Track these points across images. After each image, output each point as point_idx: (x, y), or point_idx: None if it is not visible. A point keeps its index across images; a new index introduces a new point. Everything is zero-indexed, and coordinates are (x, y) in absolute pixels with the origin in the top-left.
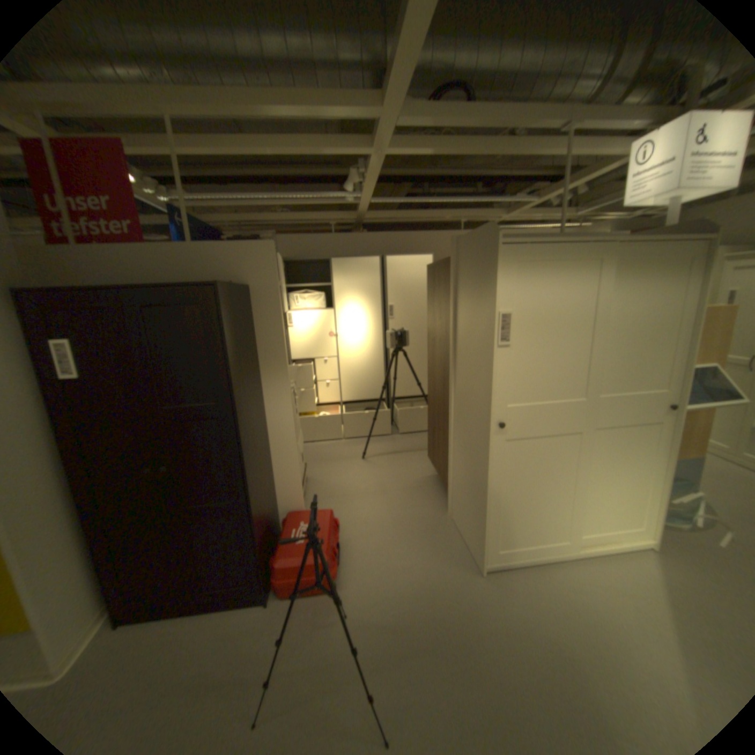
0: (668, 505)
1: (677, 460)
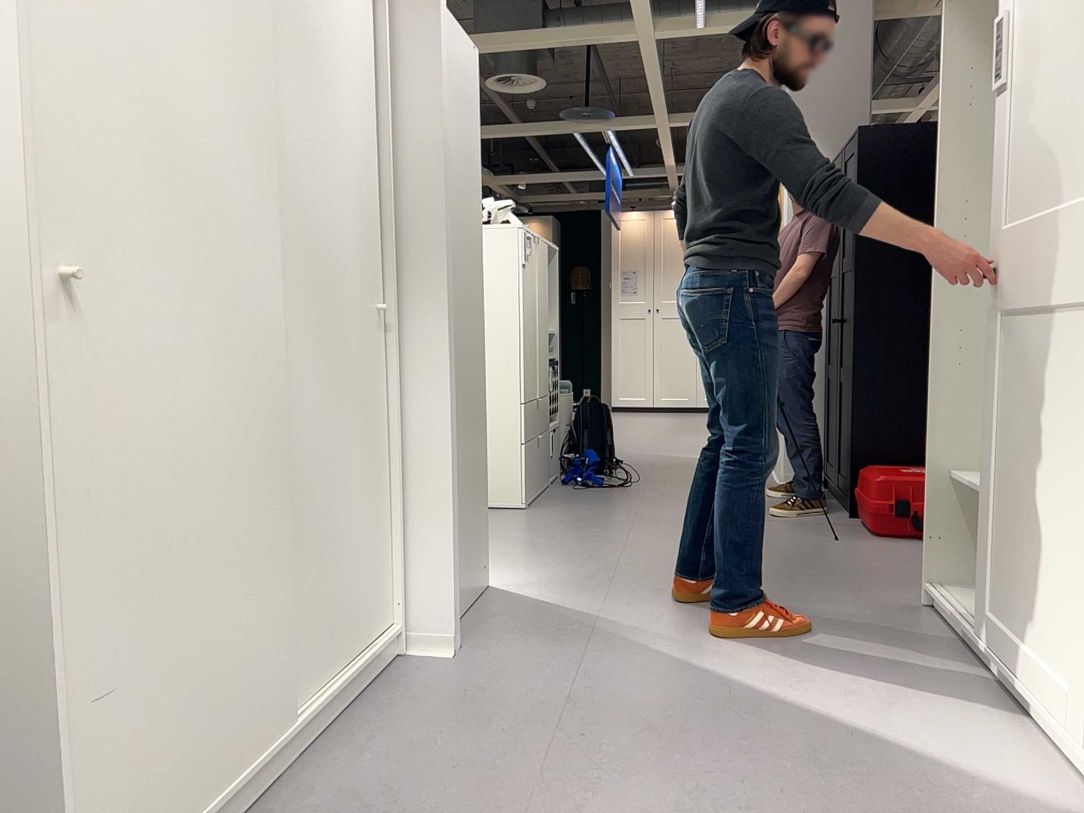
0: None
1: None
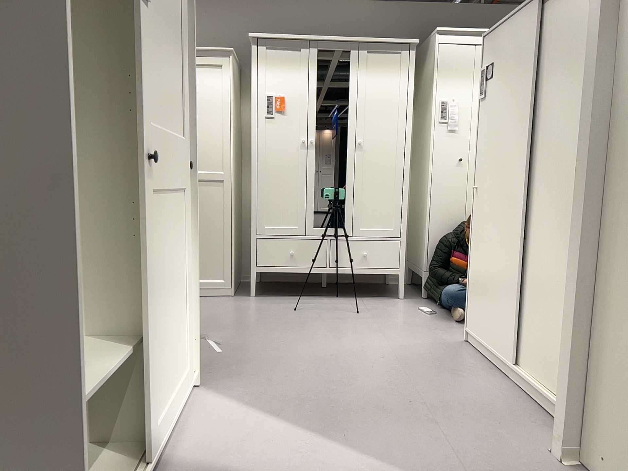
0: (196, 313)
1: (195, 245)
